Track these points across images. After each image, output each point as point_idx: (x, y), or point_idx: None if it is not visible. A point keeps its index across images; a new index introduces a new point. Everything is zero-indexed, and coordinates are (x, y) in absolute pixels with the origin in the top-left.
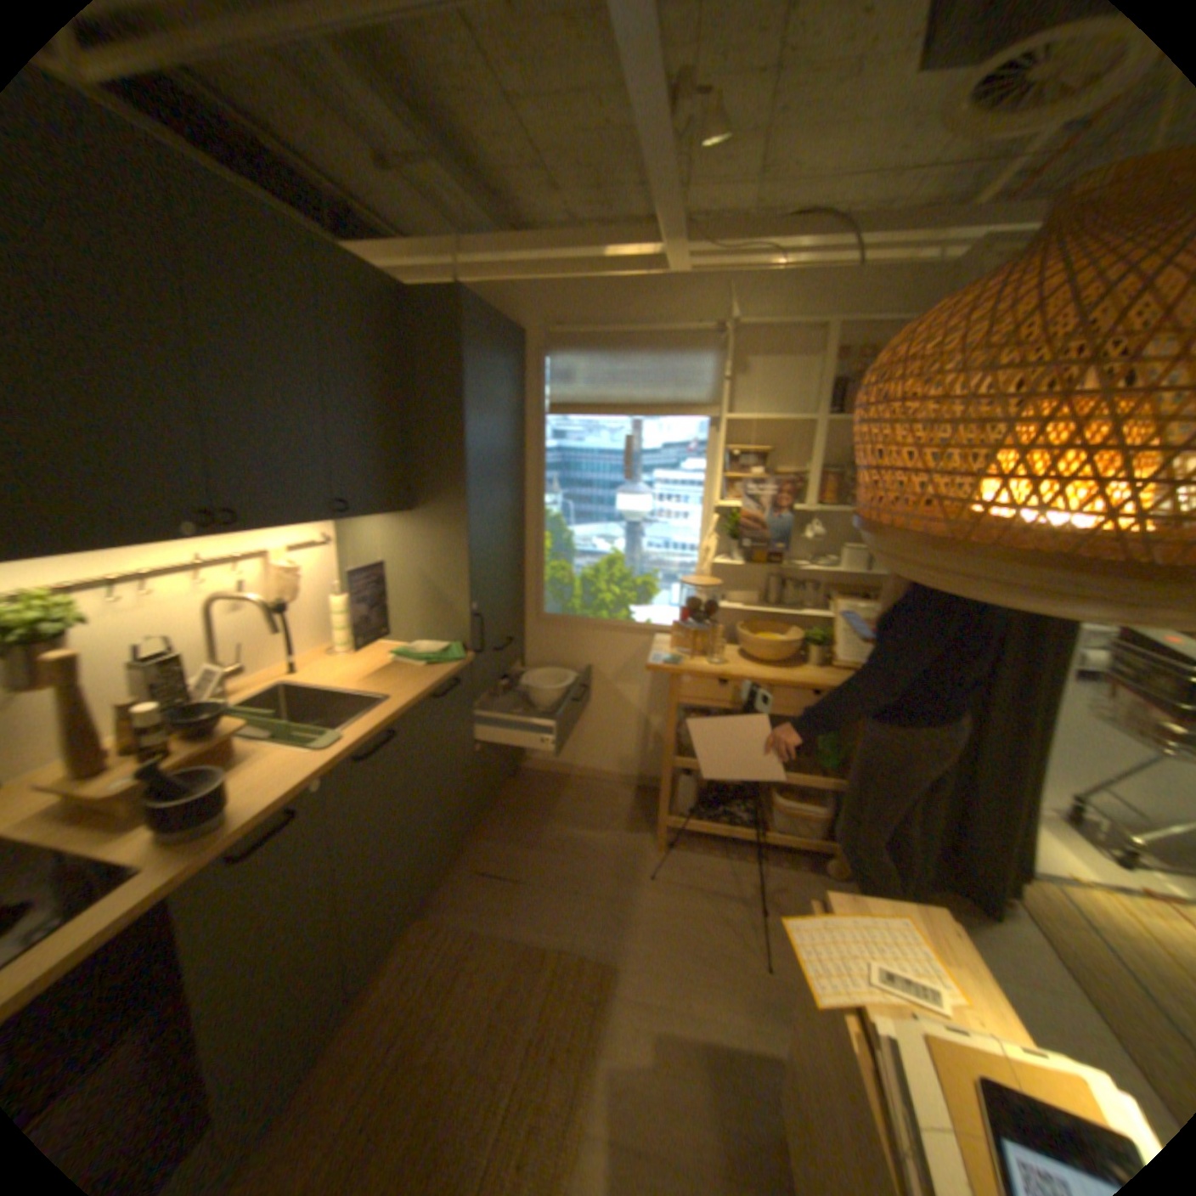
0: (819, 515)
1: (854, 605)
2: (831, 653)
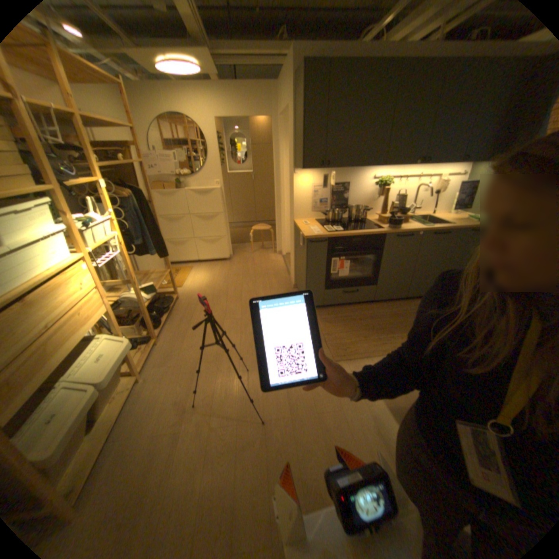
0: None
1: None
2: None
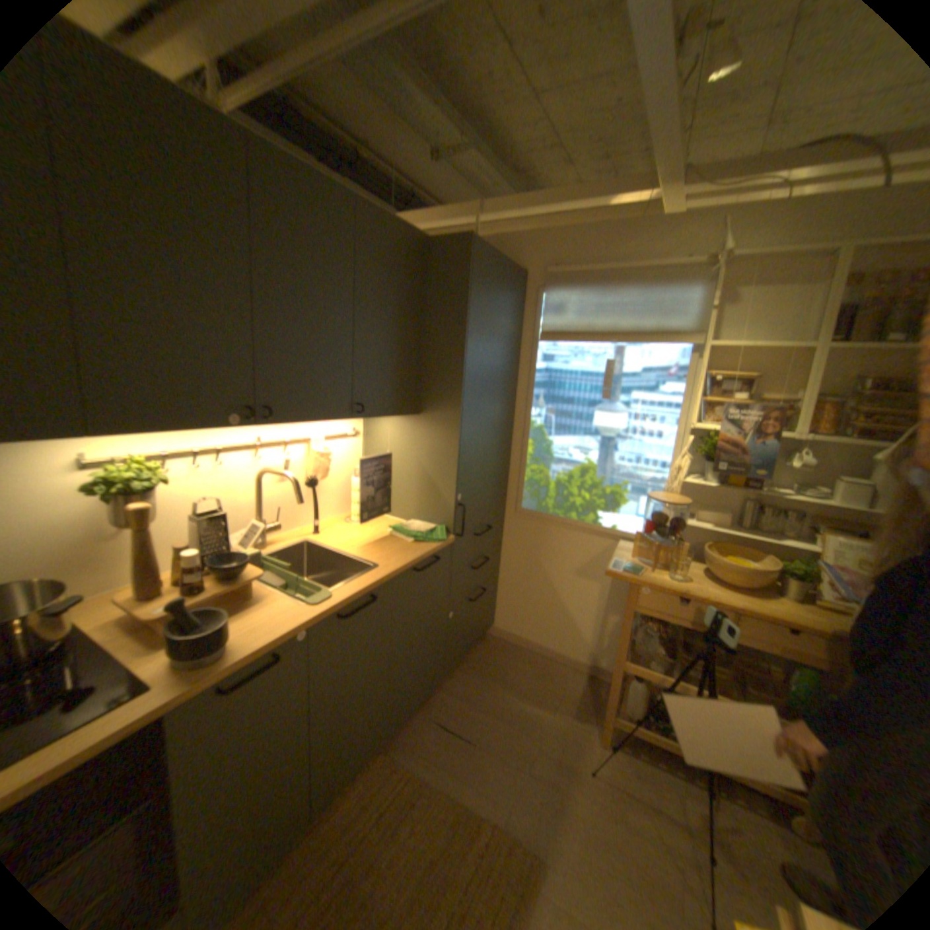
0: (813, 445)
1: (851, 543)
2: (817, 590)
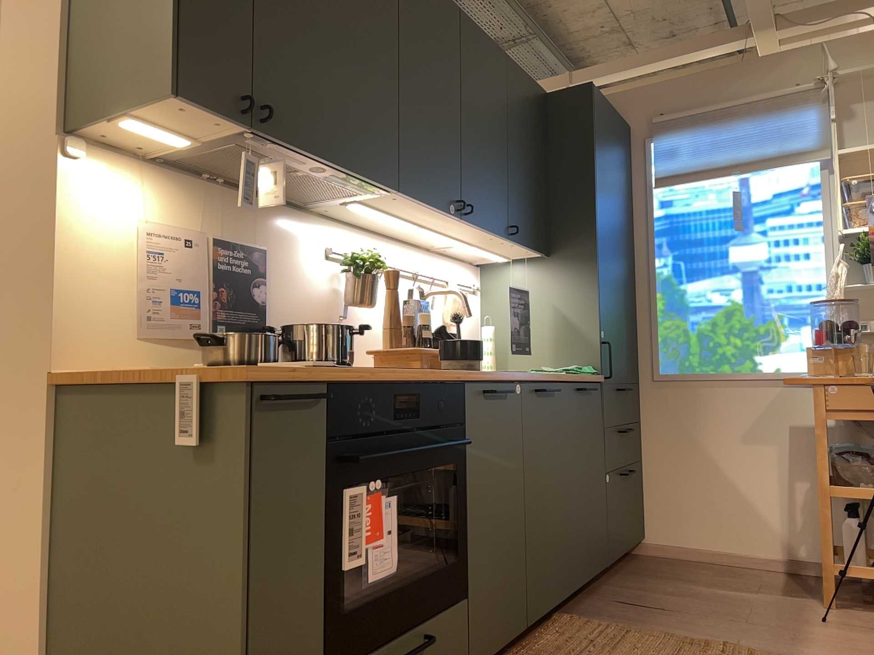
0: None
1: None
2: None
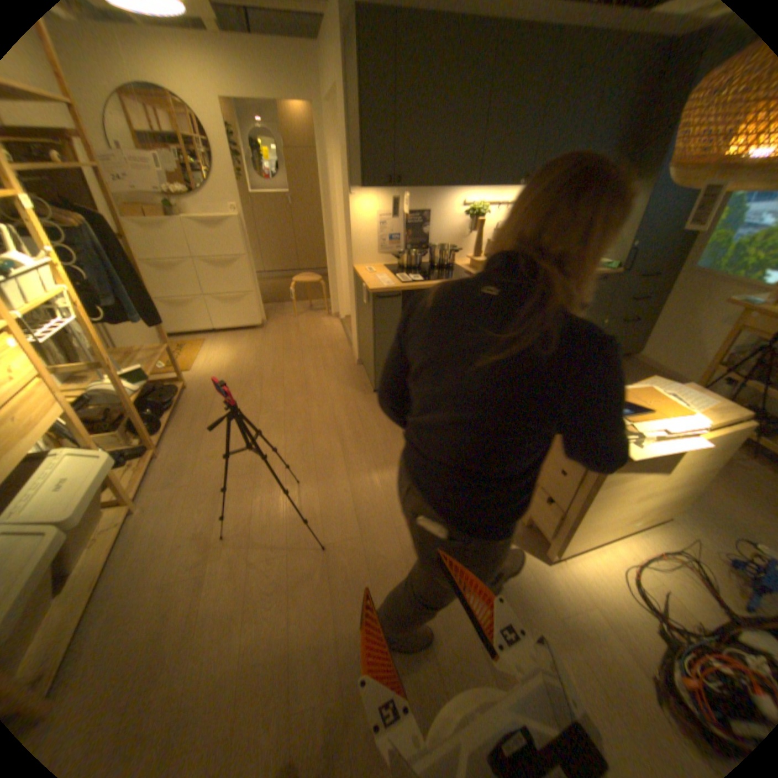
0: None
1: None
2: None
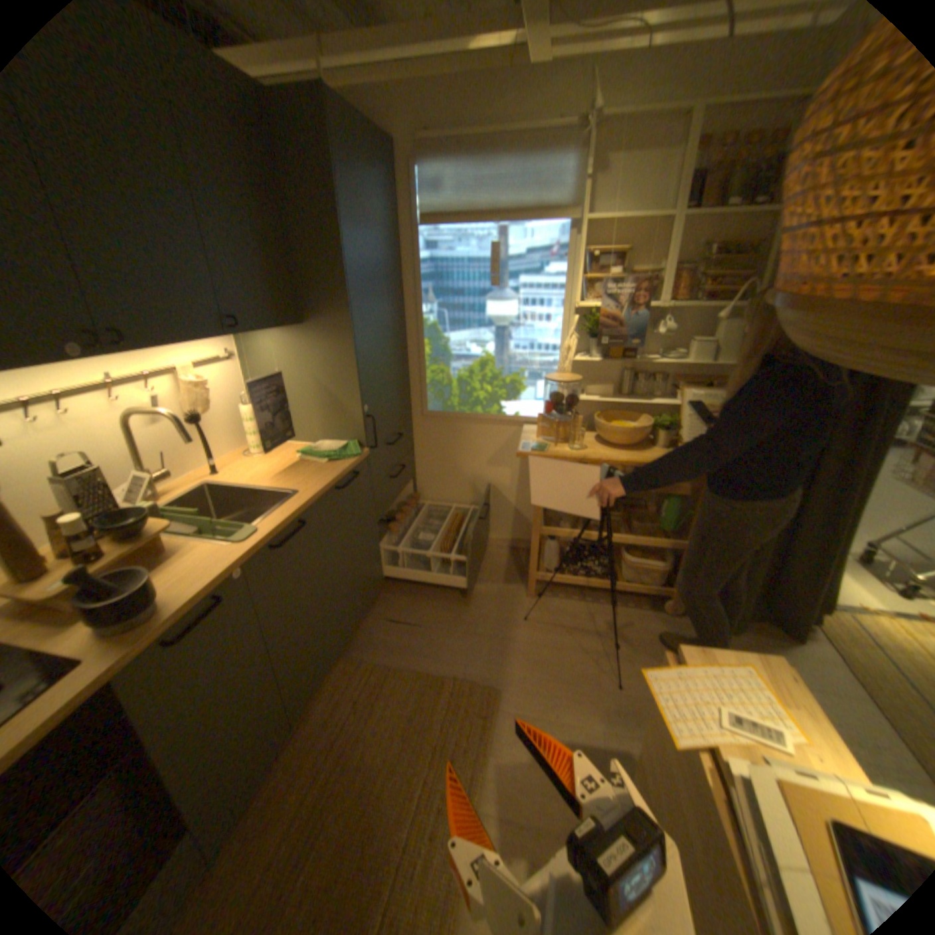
0: (671, 312)
1: (699, 393)
2: (676, 436)
